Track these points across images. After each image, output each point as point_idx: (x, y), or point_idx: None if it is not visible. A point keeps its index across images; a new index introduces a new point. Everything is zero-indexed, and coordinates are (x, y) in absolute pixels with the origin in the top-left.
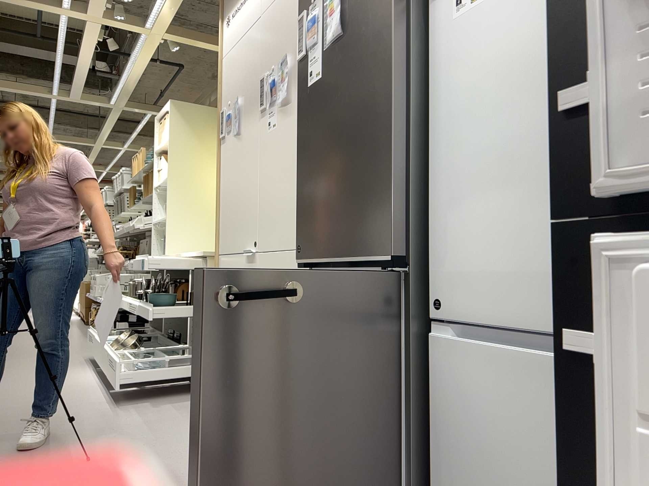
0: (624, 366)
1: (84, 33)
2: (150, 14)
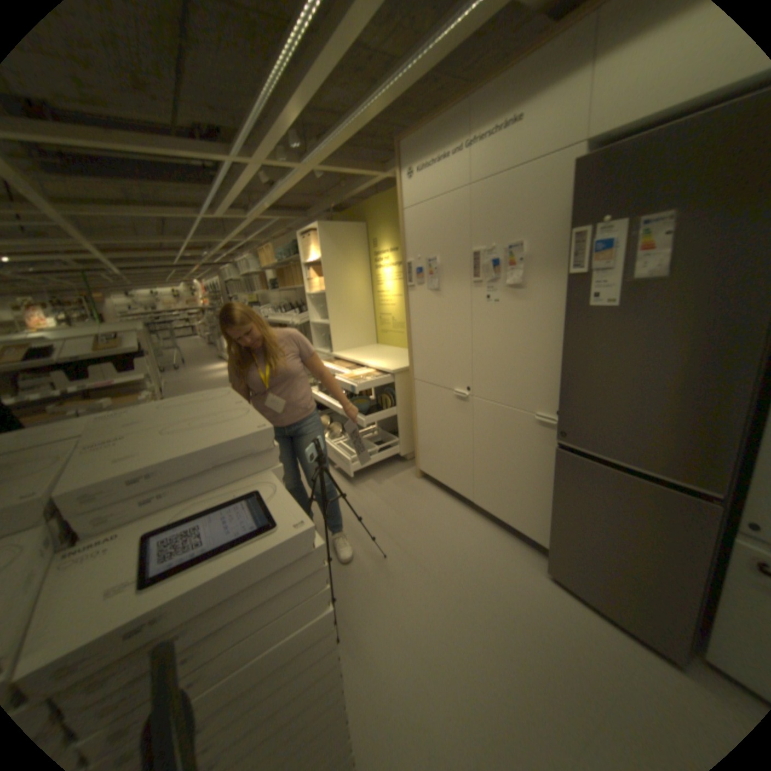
0: None
1: (239, 168)
2: (309, 150)
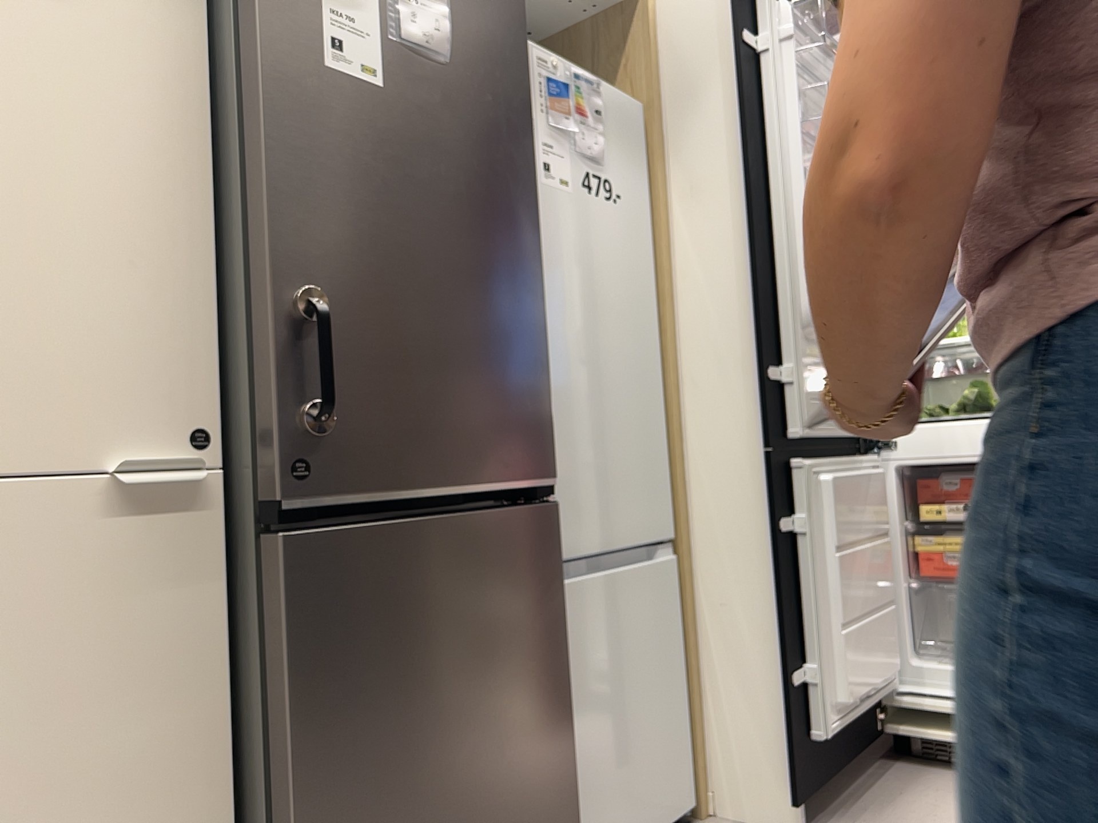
0: (812, 524)
1: None
2: None
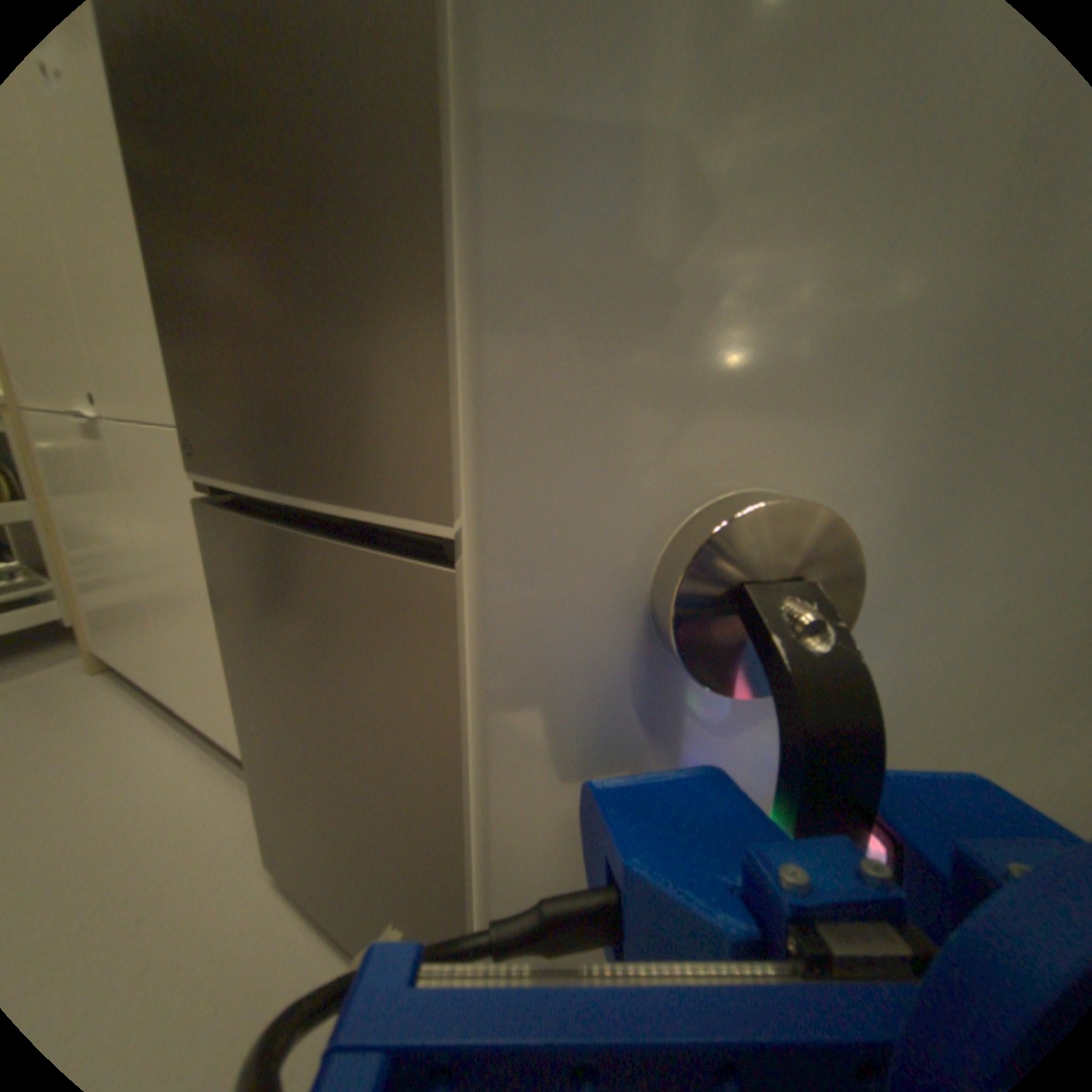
0: None
1: None
2: None
